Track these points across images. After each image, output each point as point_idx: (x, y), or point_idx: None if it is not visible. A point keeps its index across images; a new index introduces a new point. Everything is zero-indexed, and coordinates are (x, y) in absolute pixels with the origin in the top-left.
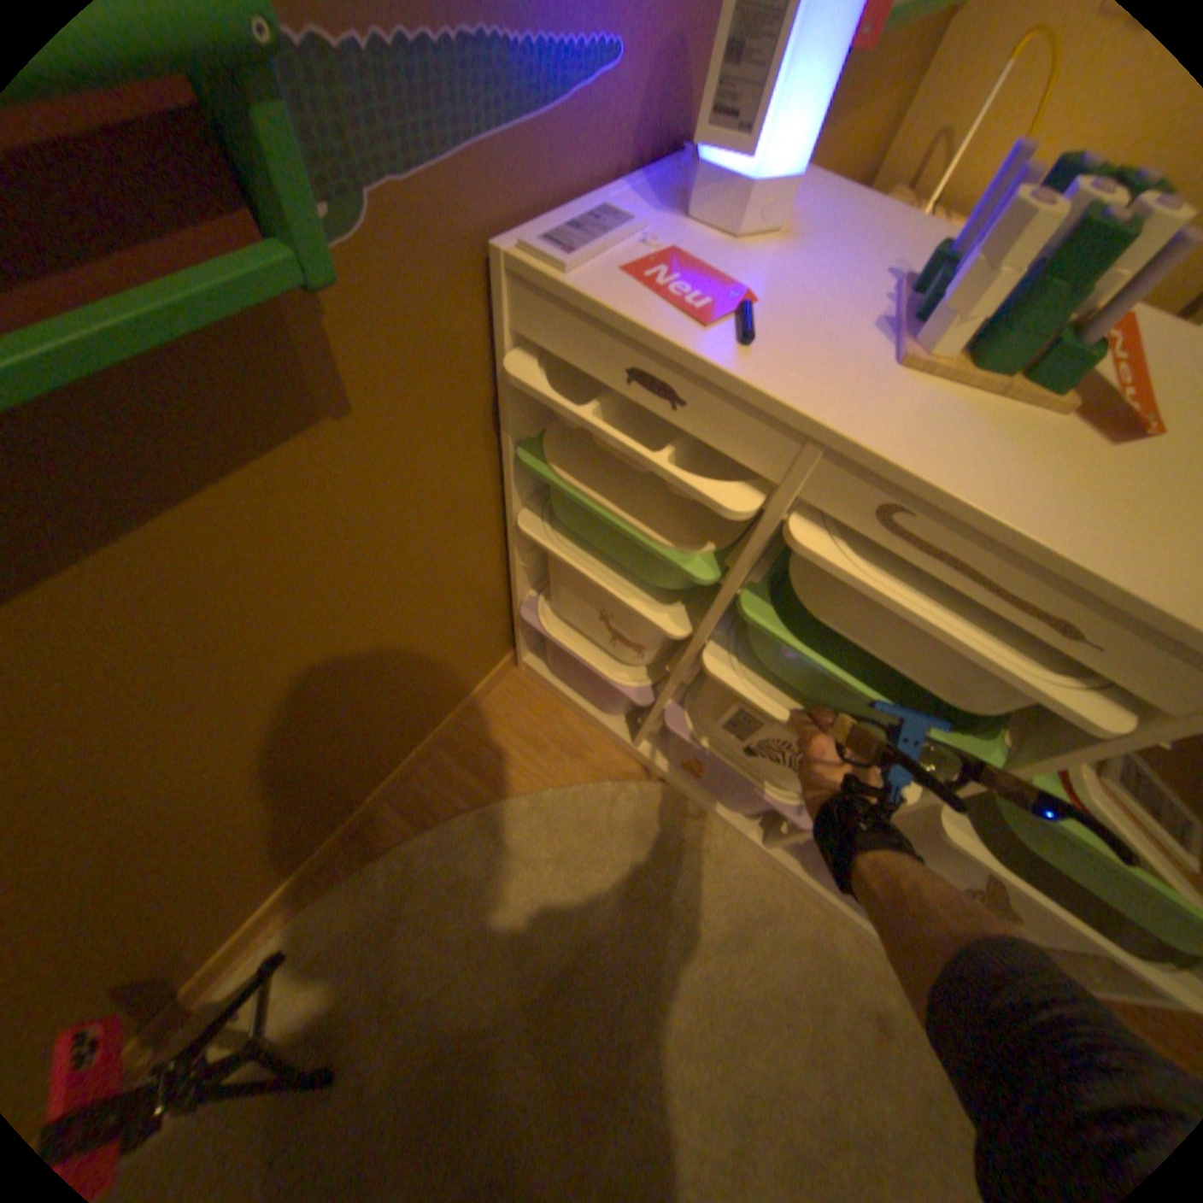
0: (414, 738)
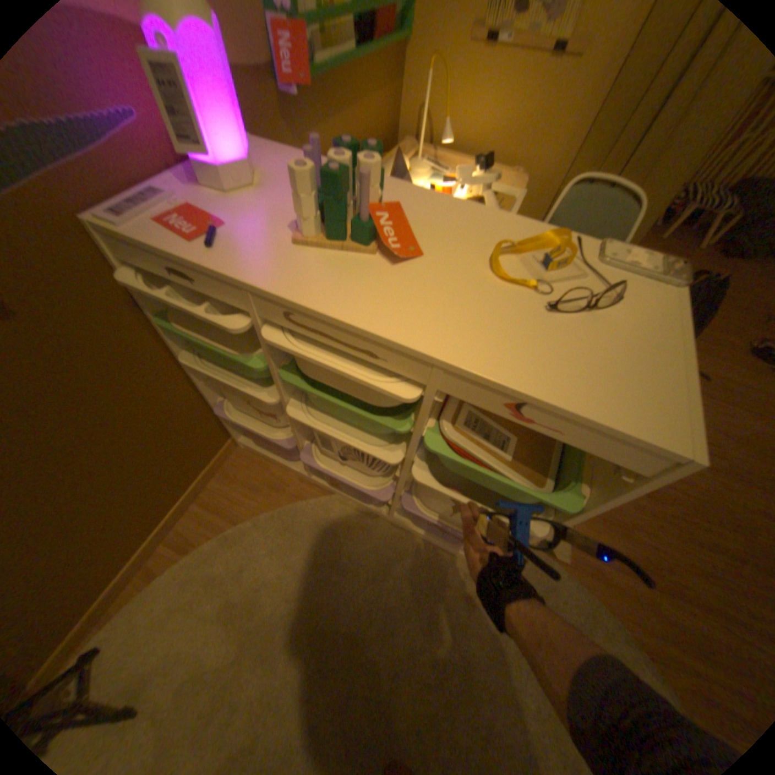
0: (168, 500)
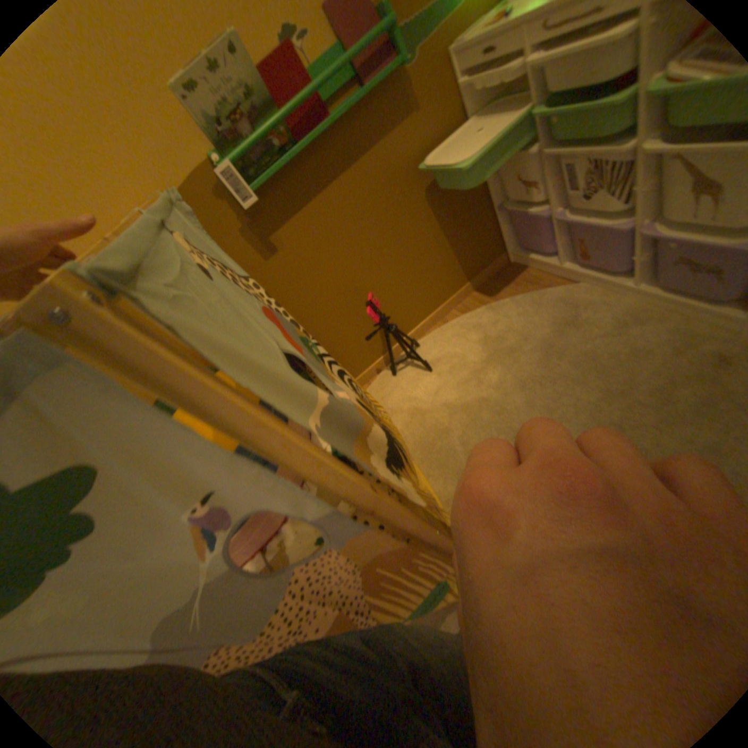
0: (461, 278)
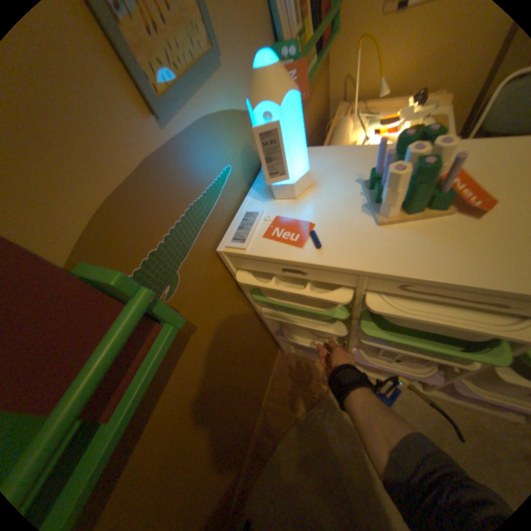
0: (258, 404)
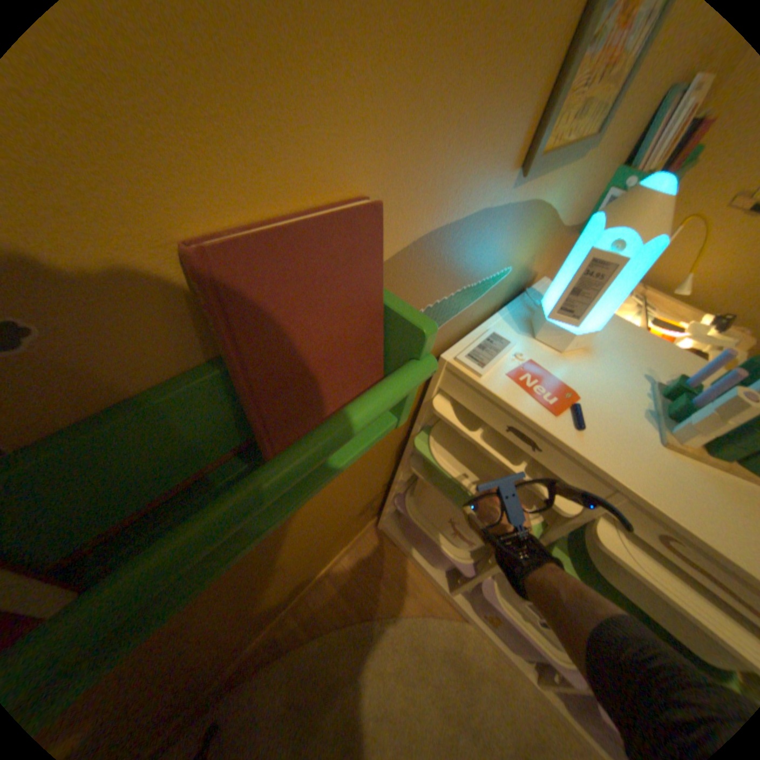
0: (316, 574)
